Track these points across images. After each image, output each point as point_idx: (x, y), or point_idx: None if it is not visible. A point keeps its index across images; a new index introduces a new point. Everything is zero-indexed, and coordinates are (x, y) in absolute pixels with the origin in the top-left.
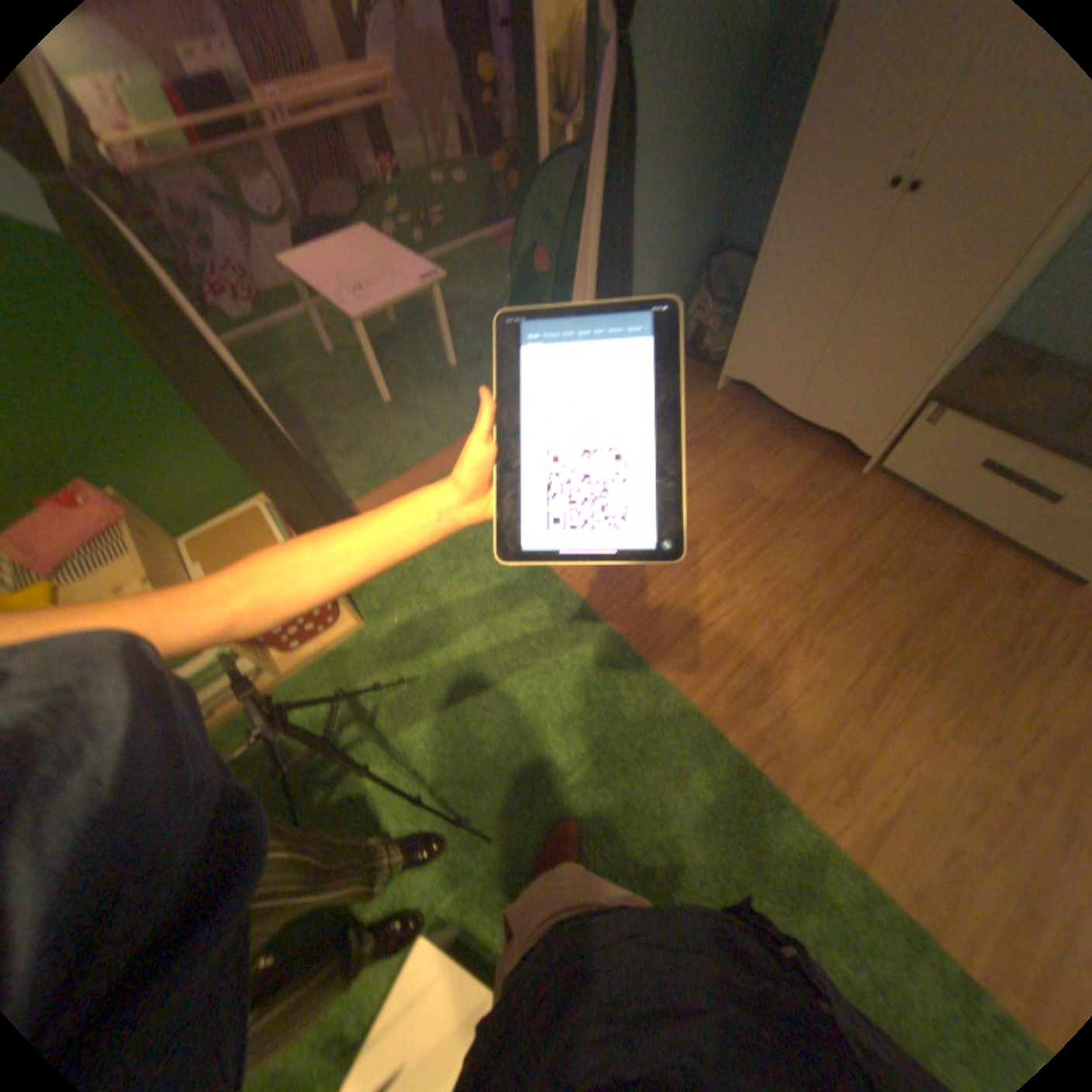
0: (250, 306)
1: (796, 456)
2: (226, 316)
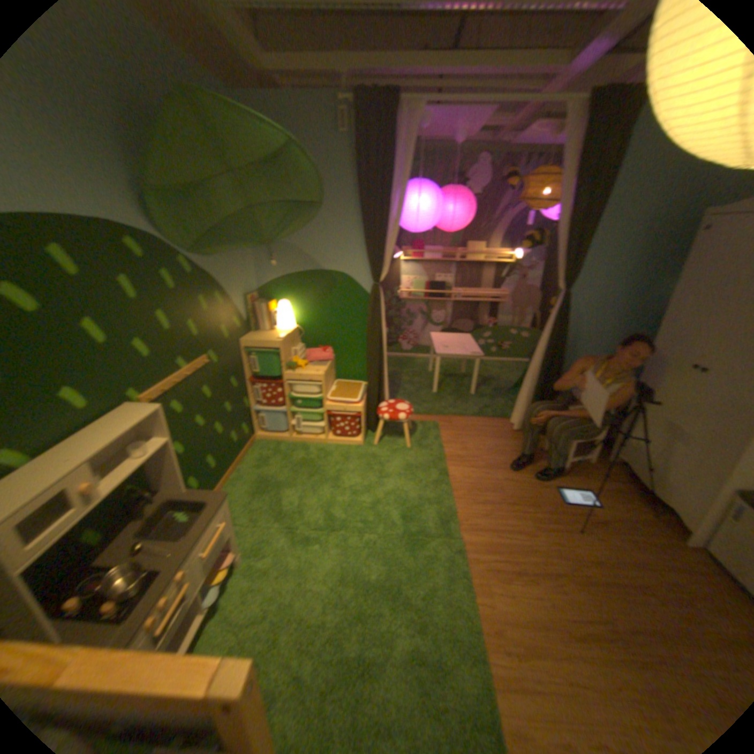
0: (410, 348)
1: (638, 513)
2: (400, 347)
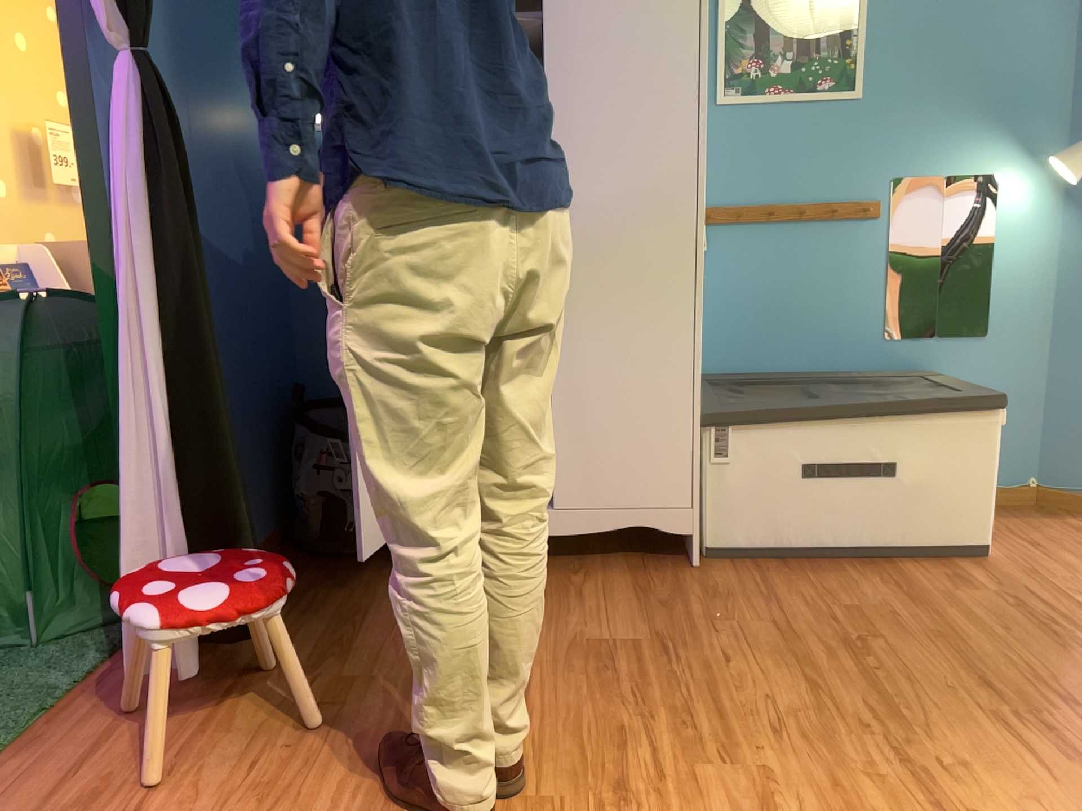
0: None
1: (605, 585)
2: None
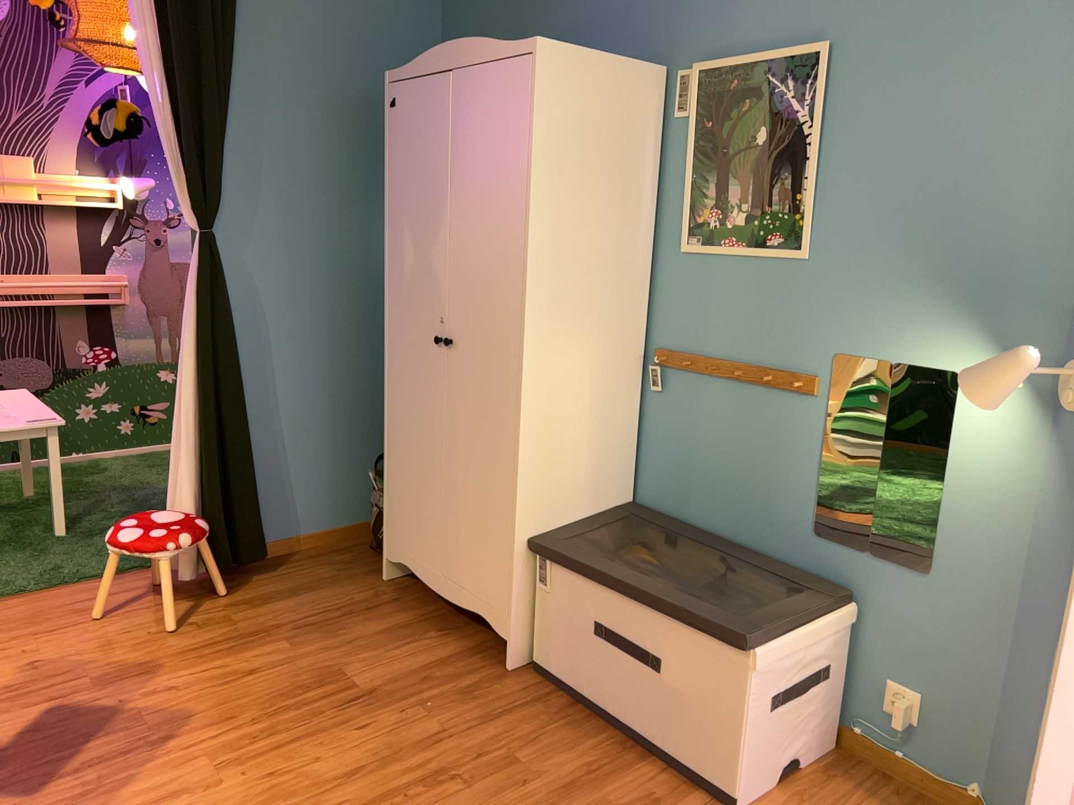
0: None
1: (434, 647)
2: None
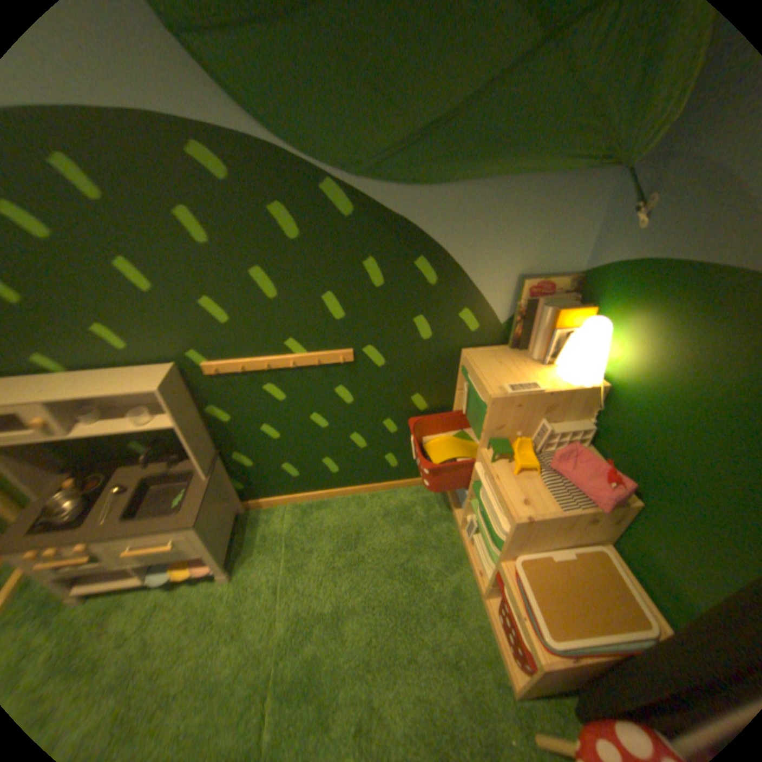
0: None
1: None
2: None
